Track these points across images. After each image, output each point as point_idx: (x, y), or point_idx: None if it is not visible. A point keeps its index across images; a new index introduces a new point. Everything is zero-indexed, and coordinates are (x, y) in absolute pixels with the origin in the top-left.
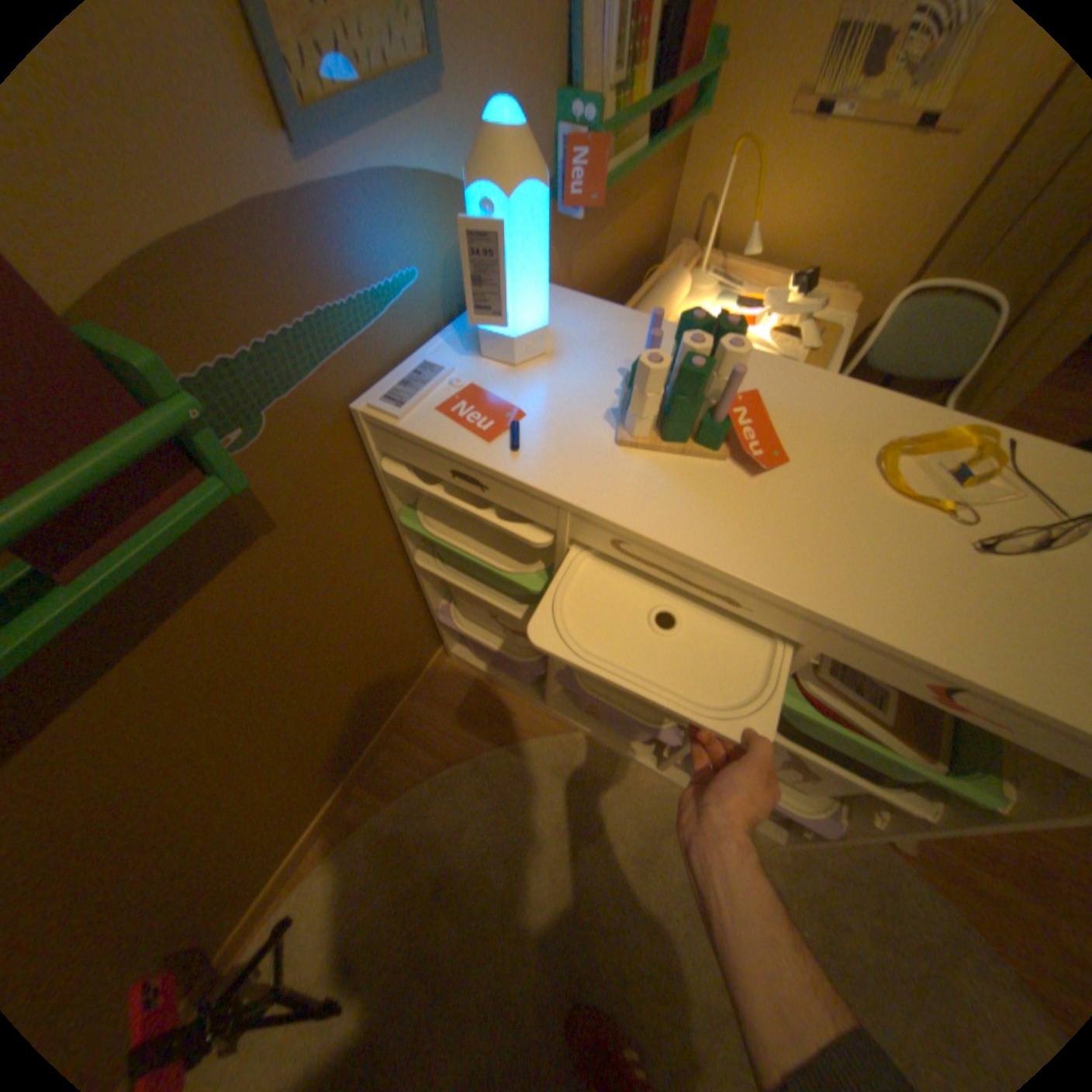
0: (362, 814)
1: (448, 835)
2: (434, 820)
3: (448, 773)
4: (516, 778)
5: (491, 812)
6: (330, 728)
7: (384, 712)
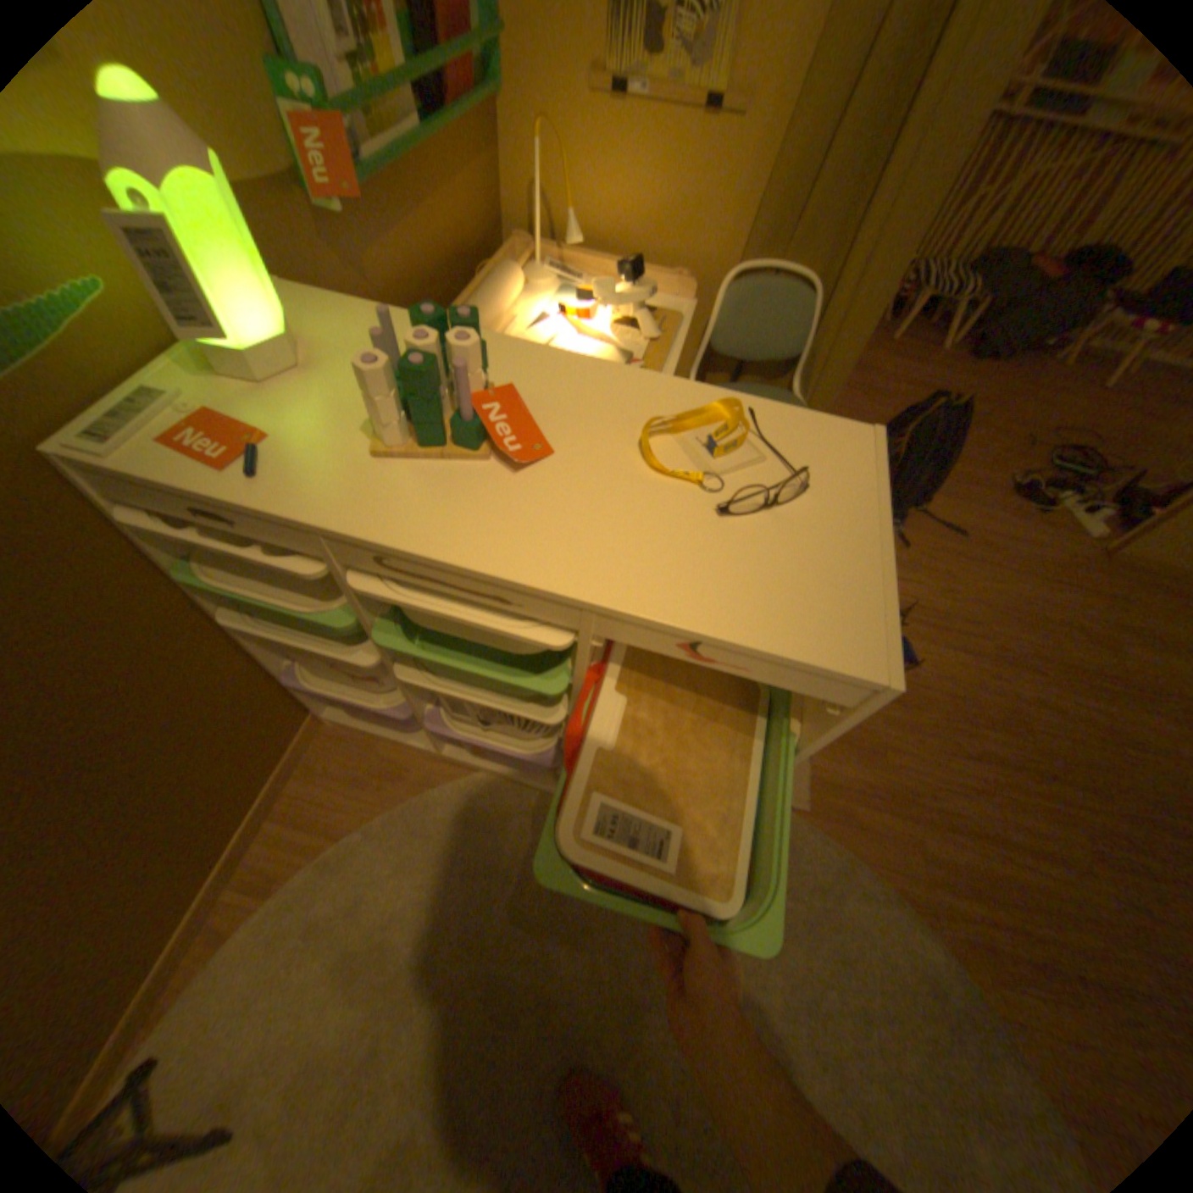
0: (235, 919)
1: (342, 914)
2: (323, 904)
3: (335, 849)
4: (415, 835)
5: (389, 878)
6: (156, 833)
7: (243, 800)
